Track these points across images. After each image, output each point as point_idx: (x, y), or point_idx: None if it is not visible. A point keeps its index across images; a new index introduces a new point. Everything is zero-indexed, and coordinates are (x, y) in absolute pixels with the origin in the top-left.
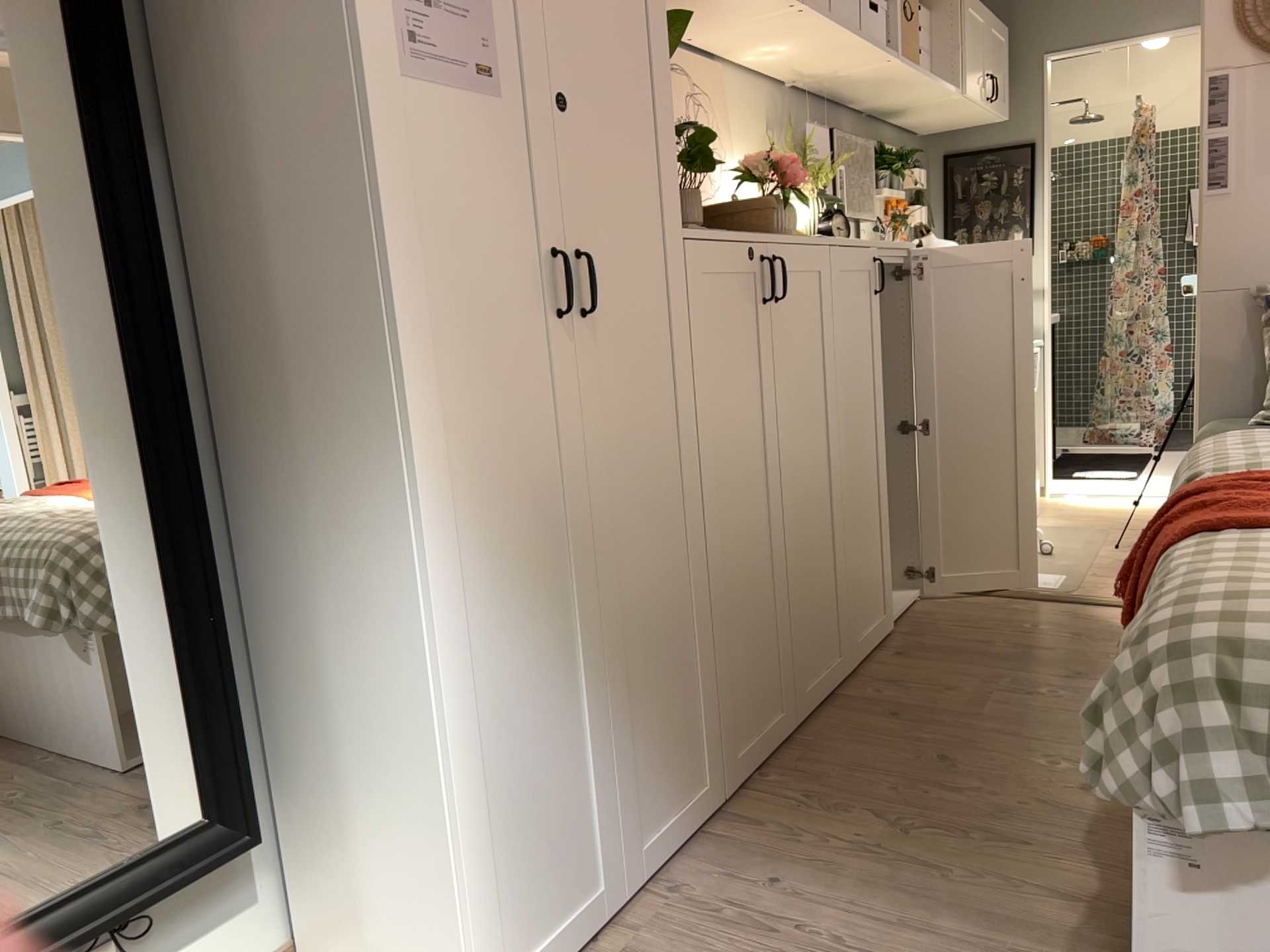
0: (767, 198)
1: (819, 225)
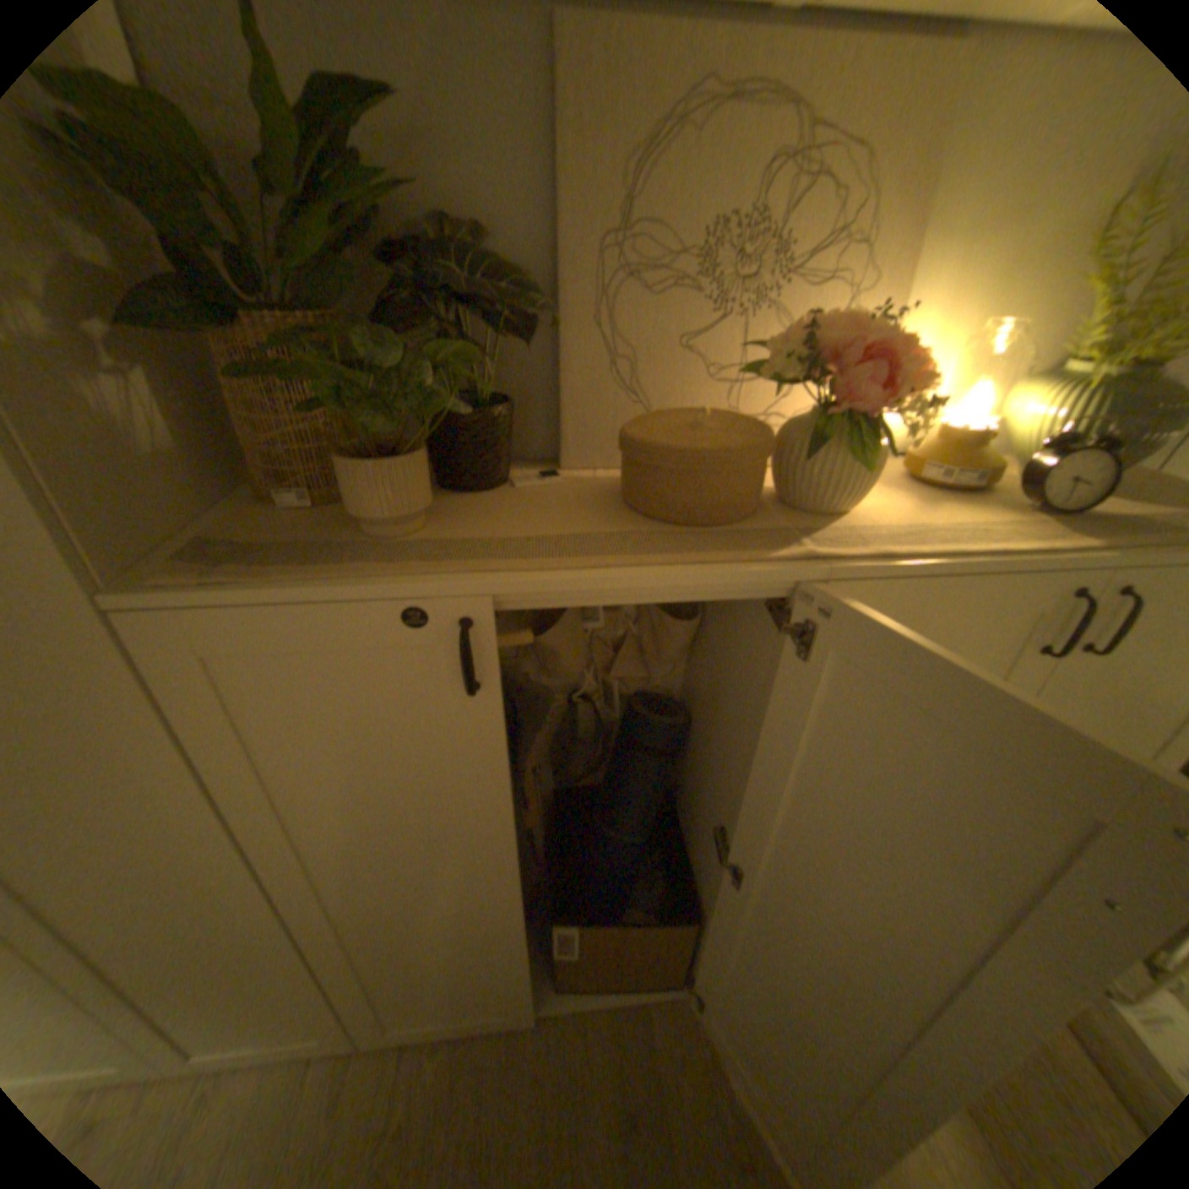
0: (705, 450)
1: (1037, 458)
